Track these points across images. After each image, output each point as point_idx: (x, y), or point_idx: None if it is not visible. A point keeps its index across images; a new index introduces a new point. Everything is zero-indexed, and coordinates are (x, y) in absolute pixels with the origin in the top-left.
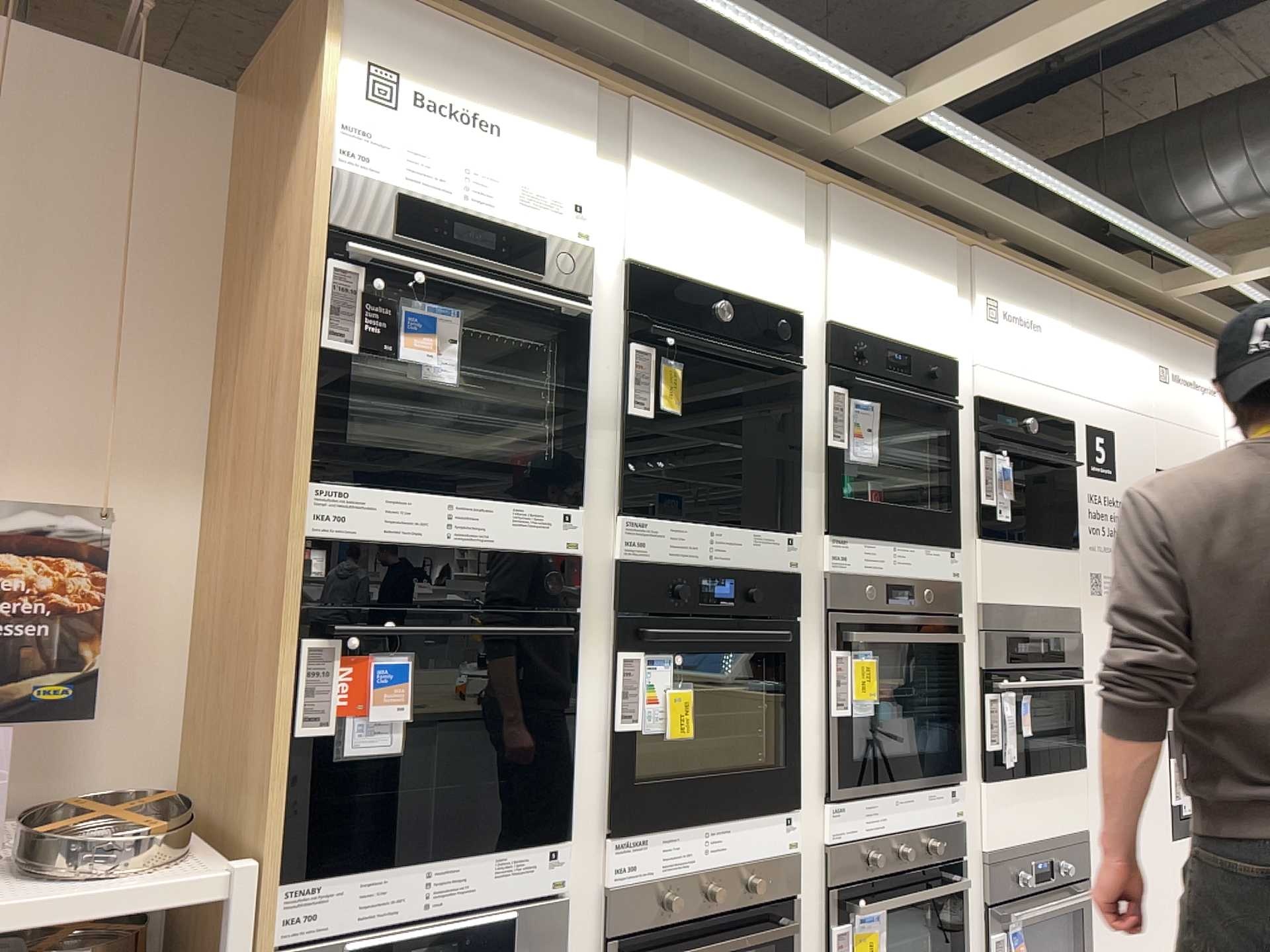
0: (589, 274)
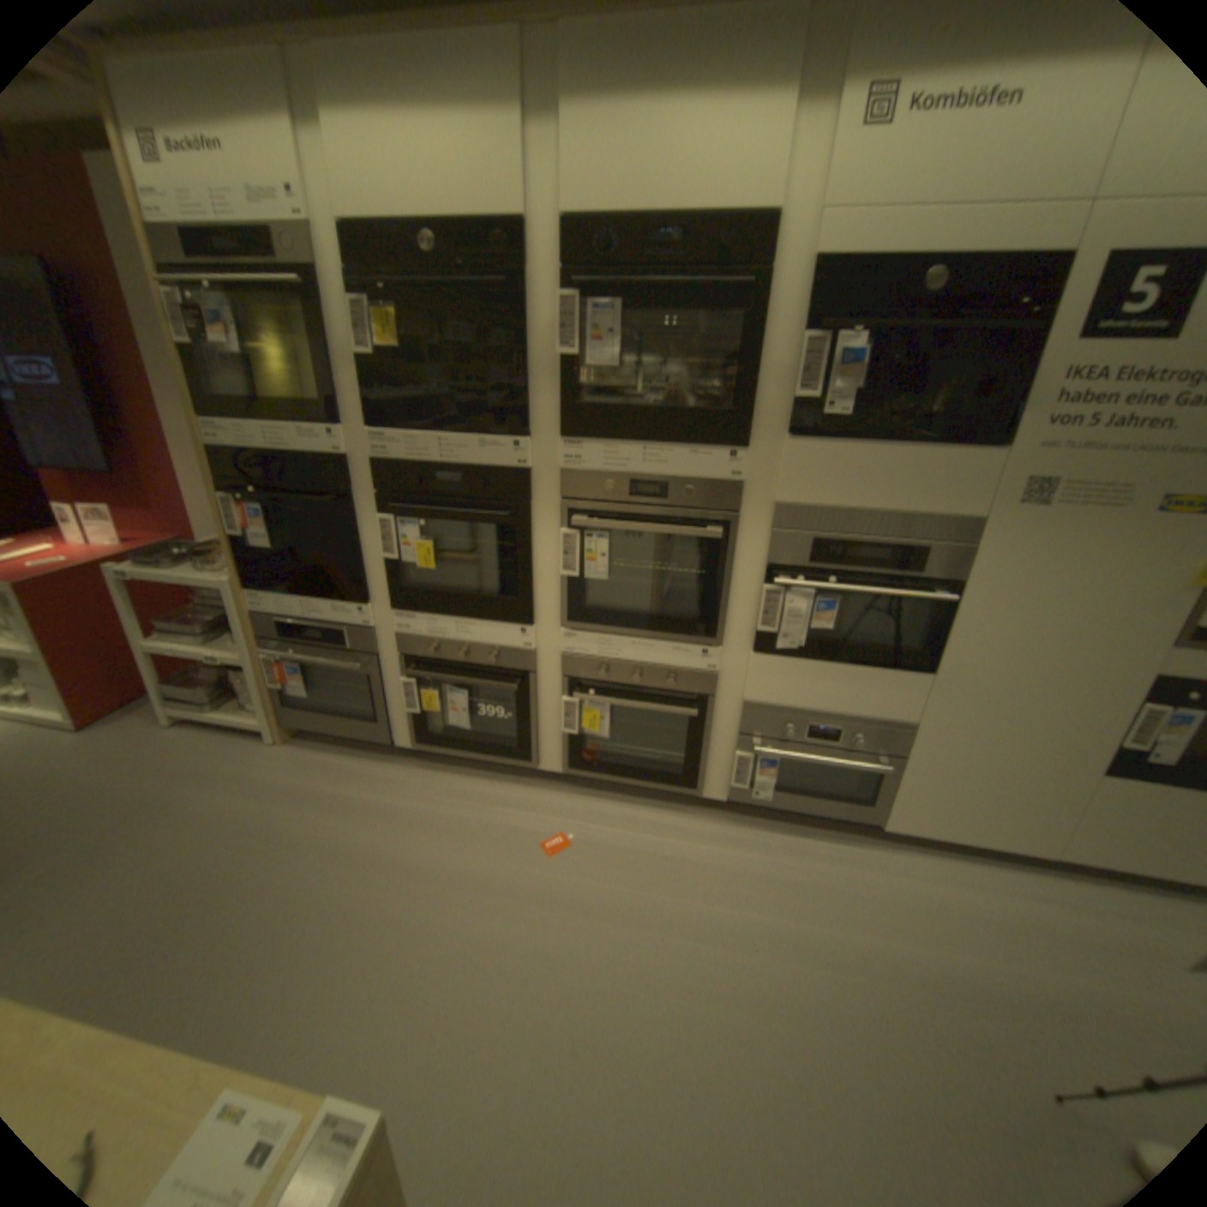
0: (300, 238)
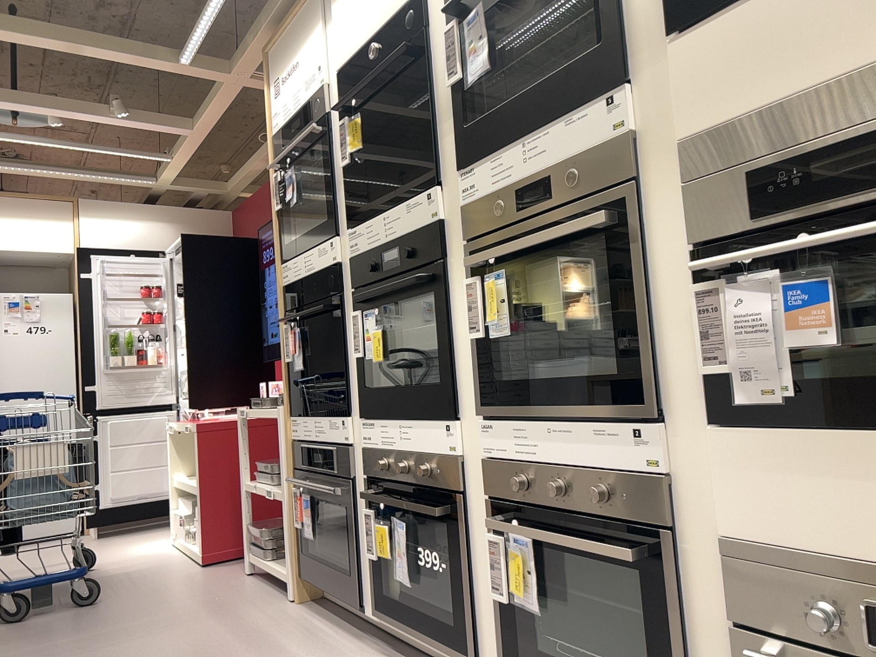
0: (322, 97)
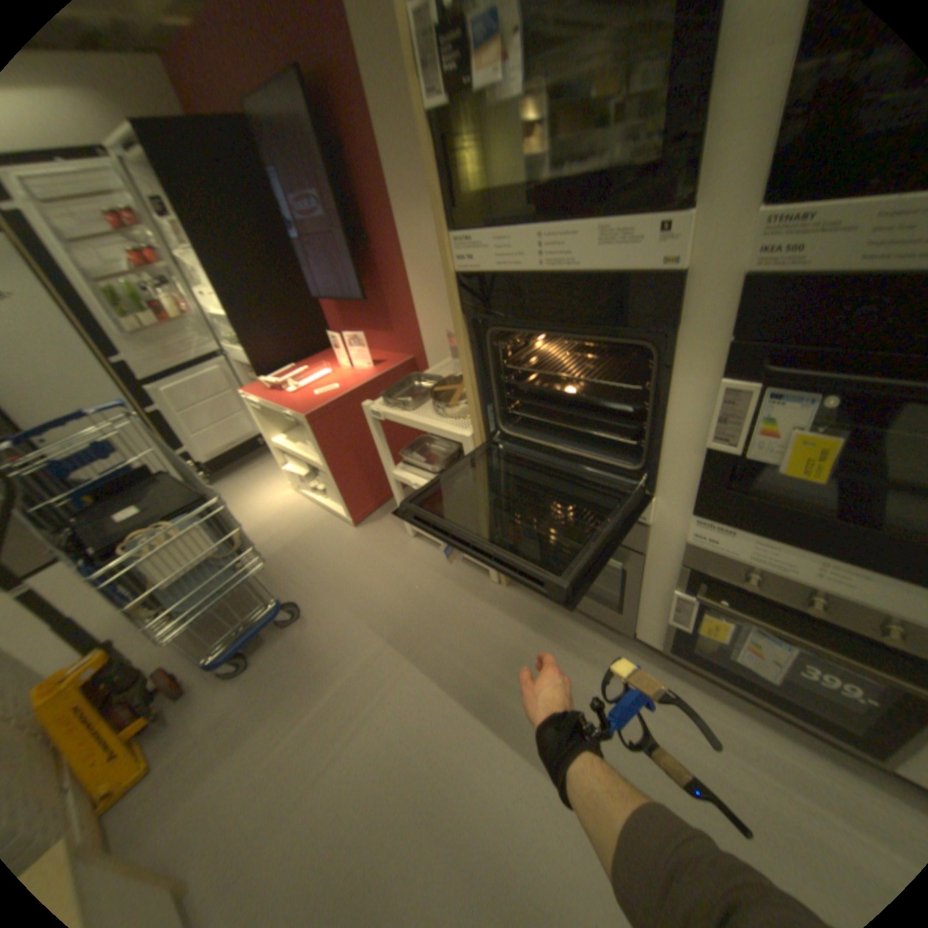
0: None
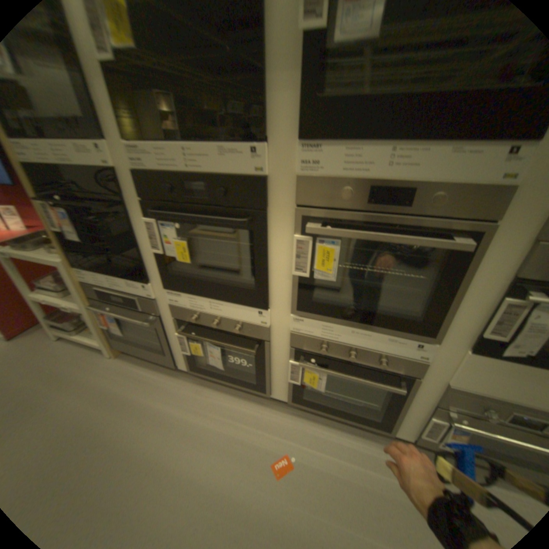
0: None
